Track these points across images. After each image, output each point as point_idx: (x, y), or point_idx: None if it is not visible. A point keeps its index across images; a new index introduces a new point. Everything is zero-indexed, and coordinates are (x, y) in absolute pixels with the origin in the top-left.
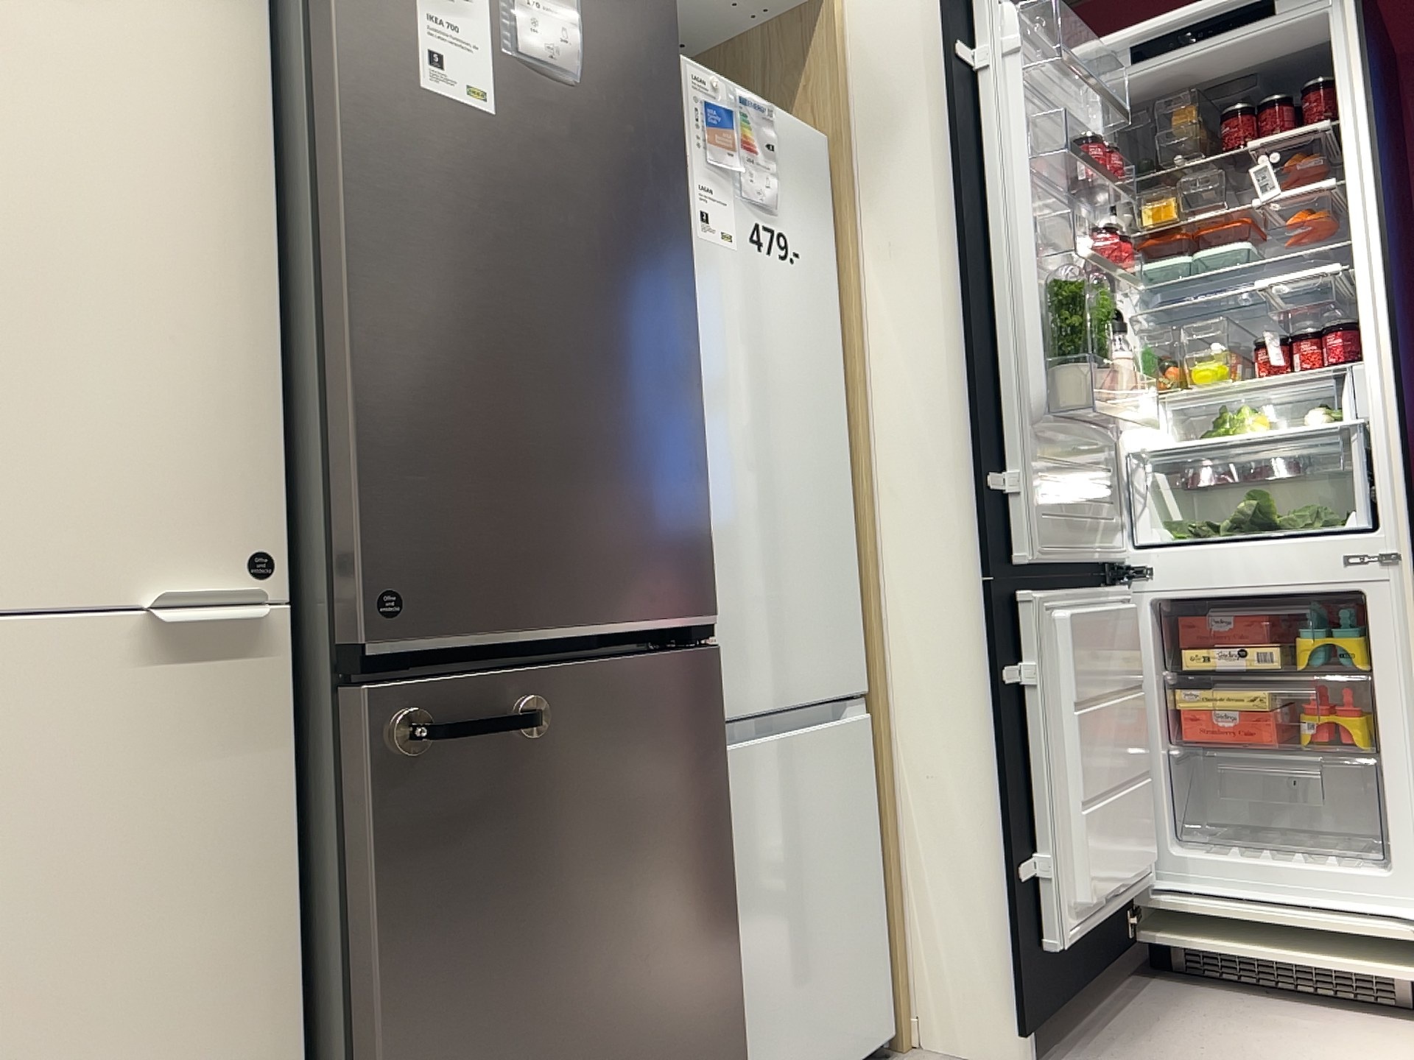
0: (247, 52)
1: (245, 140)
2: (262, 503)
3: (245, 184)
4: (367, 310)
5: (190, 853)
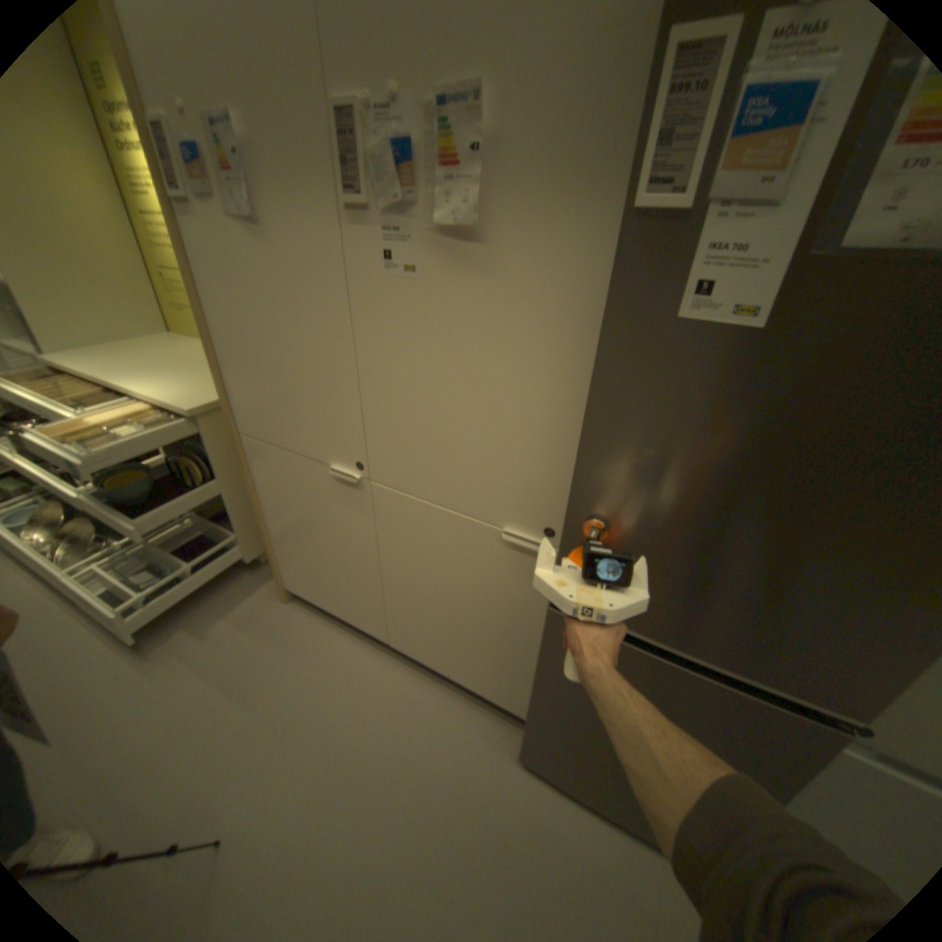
0: (600, 272)
1: (586, 333)
2: (558, 509)
3: (581, 360)
4: (593, 463)
5: (511, 597)
